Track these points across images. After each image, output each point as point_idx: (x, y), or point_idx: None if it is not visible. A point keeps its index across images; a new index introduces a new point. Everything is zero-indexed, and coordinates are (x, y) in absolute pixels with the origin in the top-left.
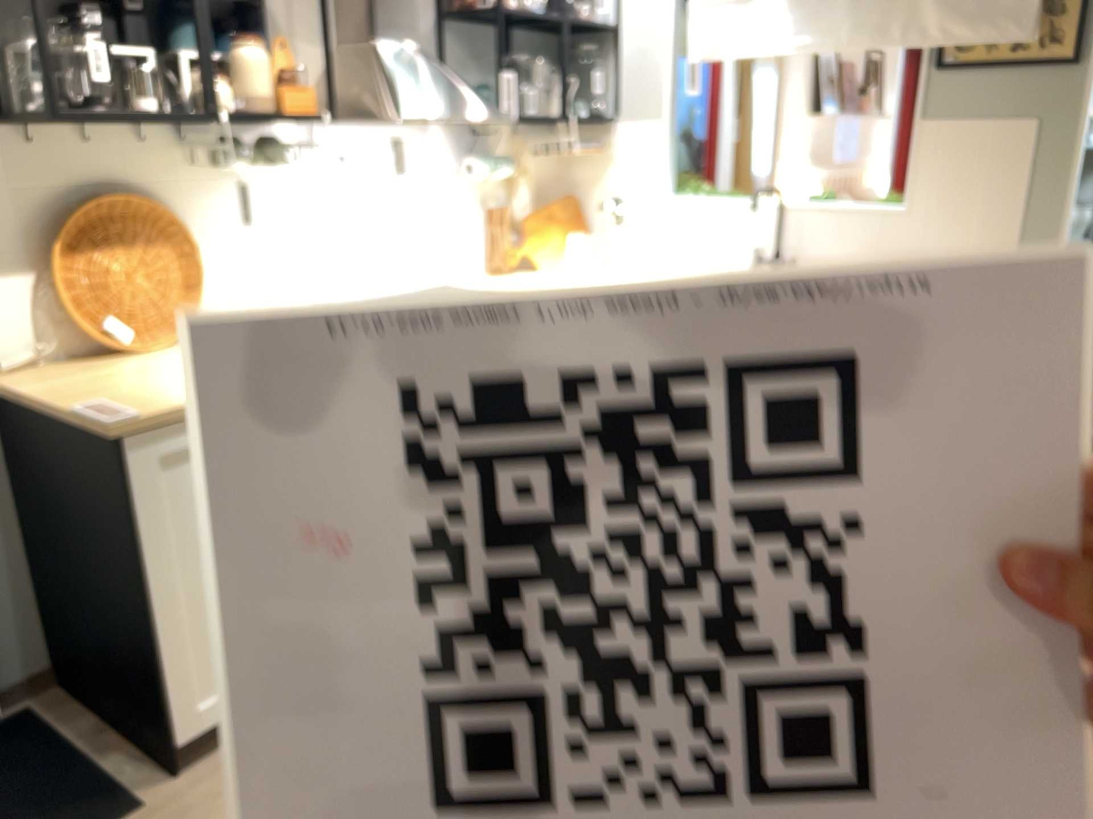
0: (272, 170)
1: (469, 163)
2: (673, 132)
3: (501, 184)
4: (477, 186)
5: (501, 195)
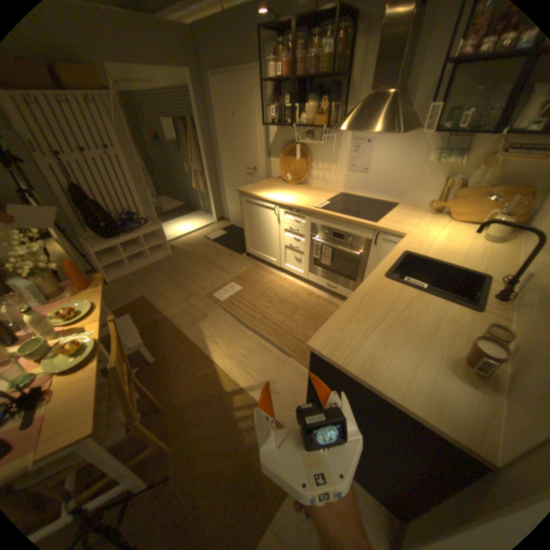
0: (339, 142)
1: (434, 151)
2: None
3: (472, 166)
4: (449, 164)
5: (469, 173)
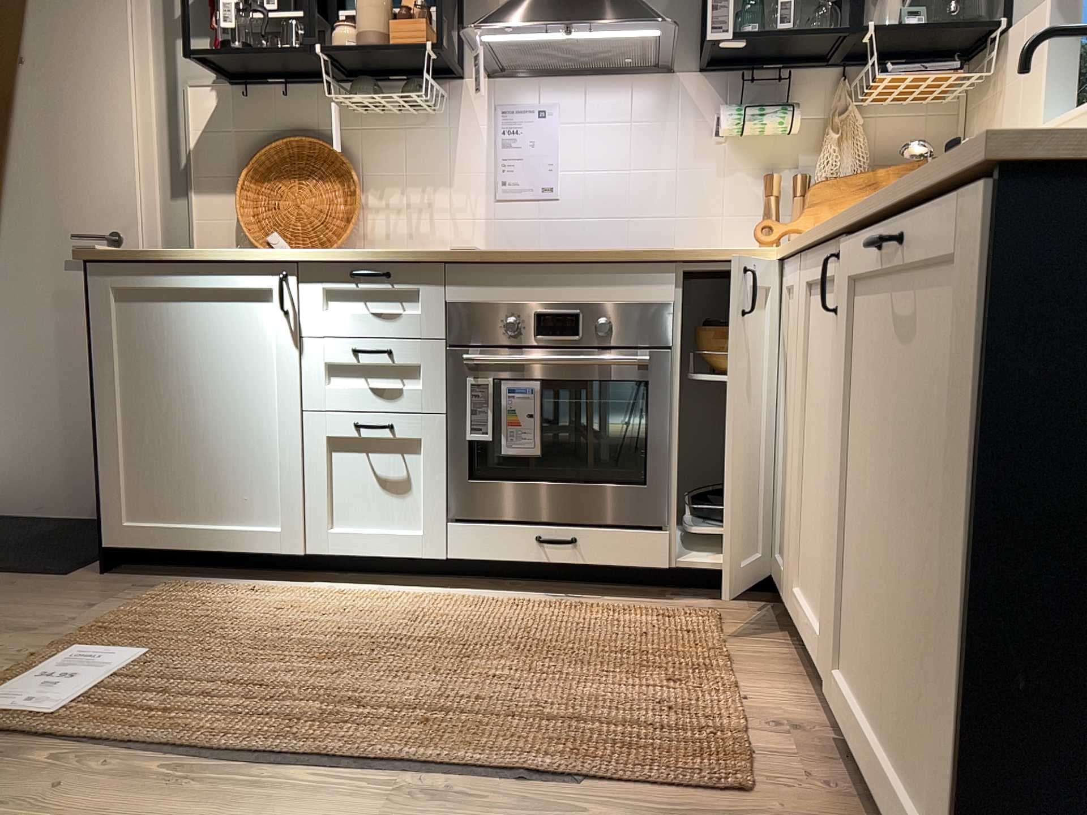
0: (455, 123)
1: (720, 113)
2: (1065, 13)
3: (805, 148)
4: (754, 149)
5: (804, 164)
